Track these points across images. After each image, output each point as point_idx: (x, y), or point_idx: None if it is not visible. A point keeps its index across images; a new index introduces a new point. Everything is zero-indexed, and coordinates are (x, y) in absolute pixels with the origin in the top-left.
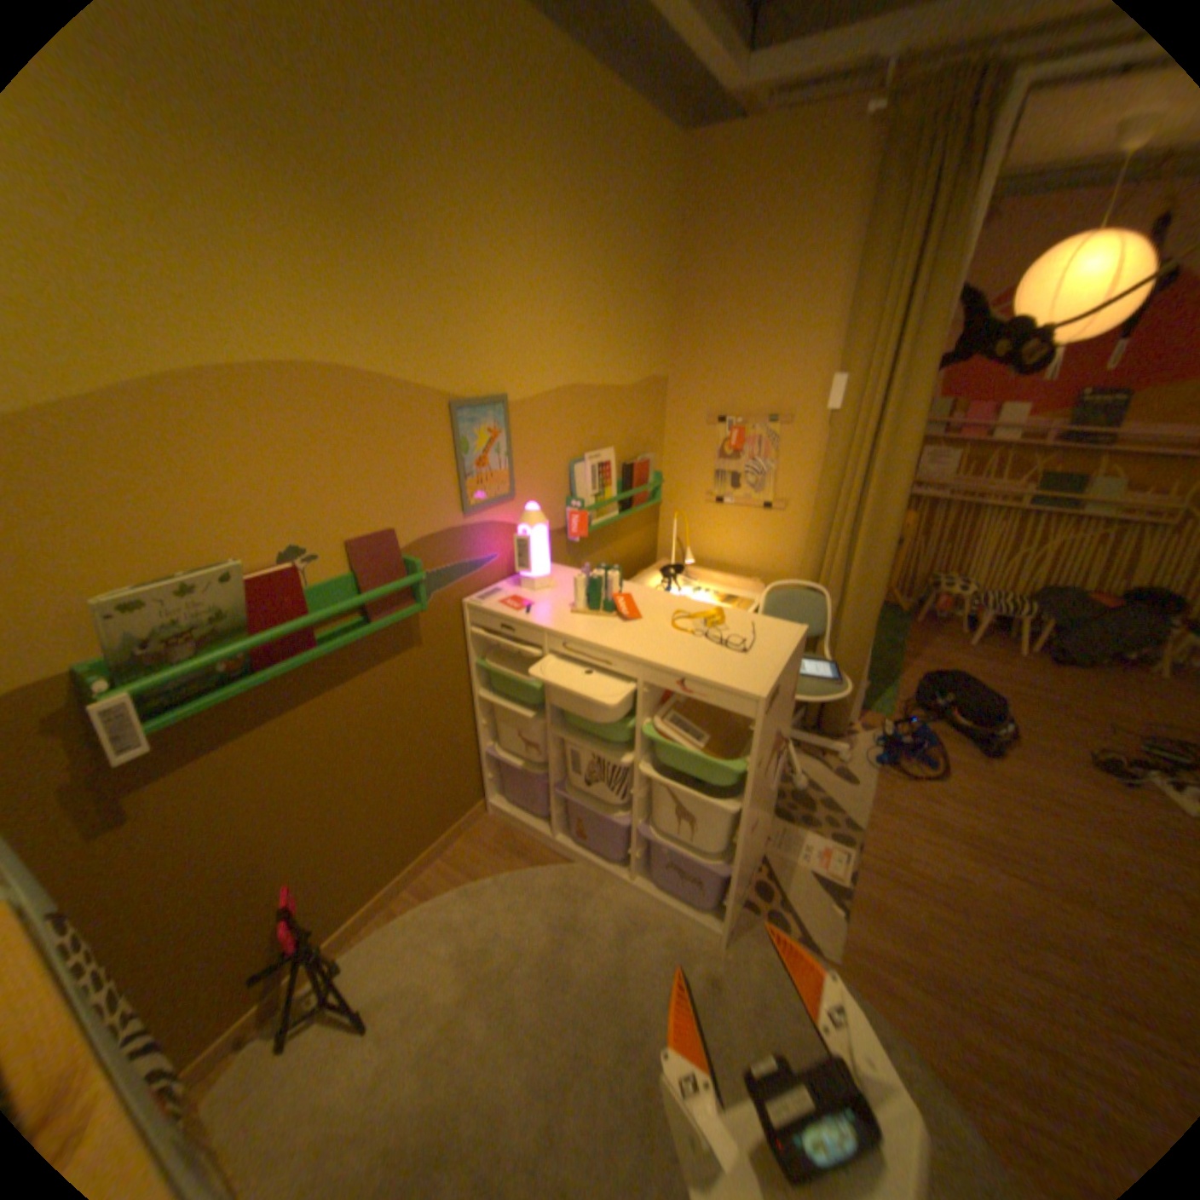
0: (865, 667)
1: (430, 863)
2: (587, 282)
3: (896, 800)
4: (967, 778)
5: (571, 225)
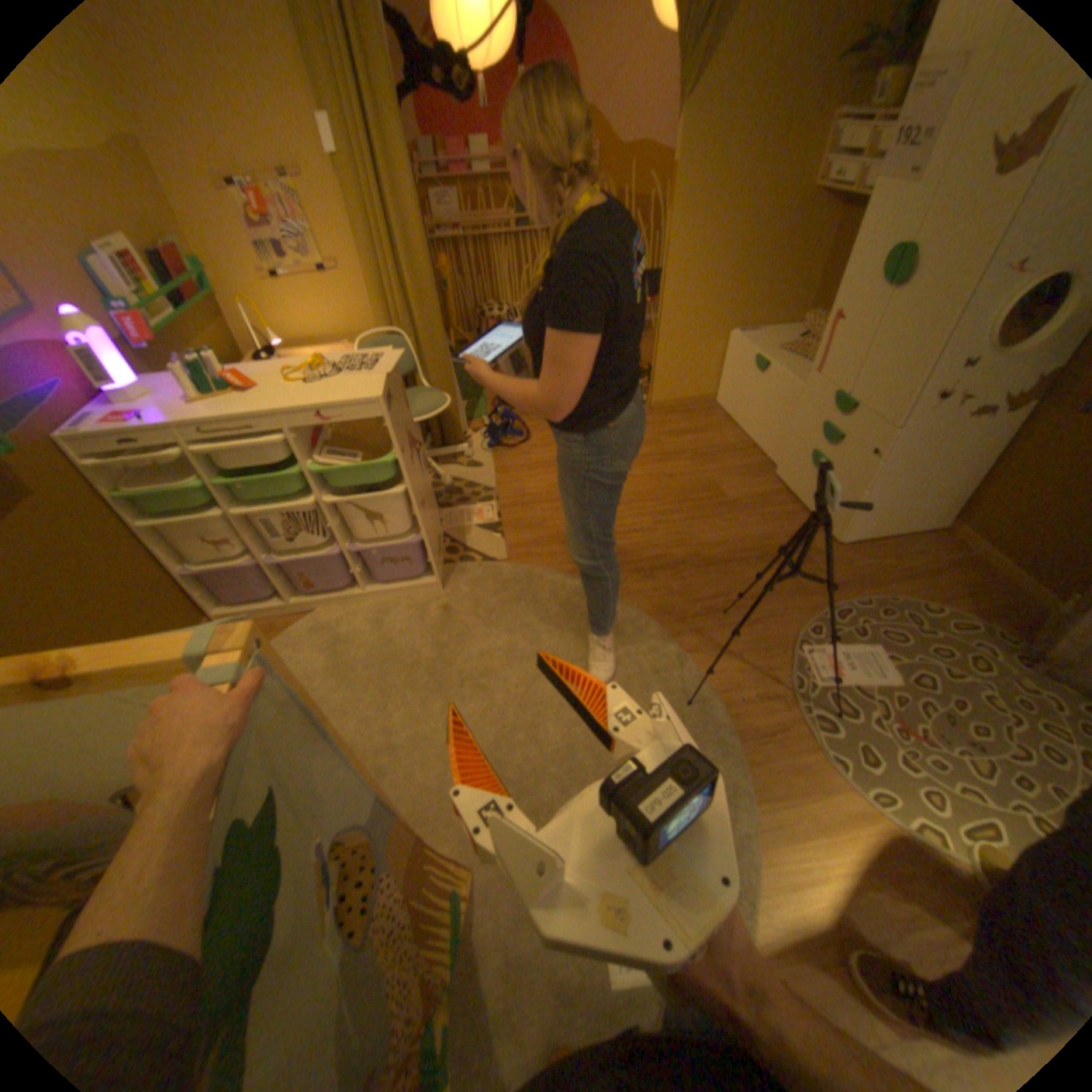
0: (453, 384)
1: None
2: None
3: (506, 464)
4: (538, 434)
5: None
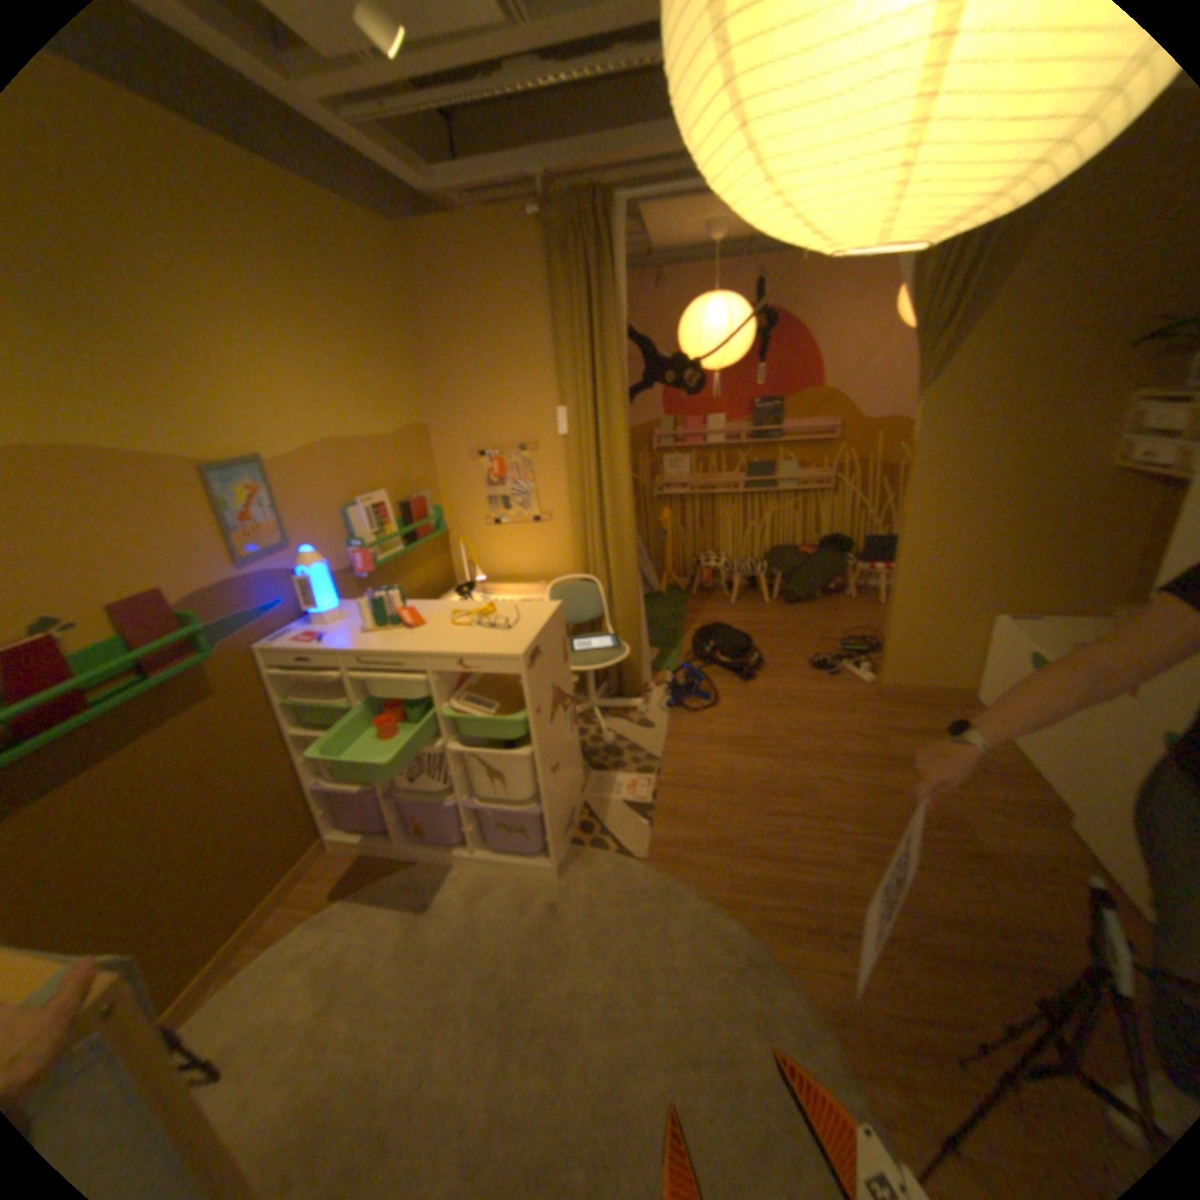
0: (641, 634)
1: (272, 912)
2: (325, 351)
3: (683, 730)
4: (731, 700)
5: (296, 306)
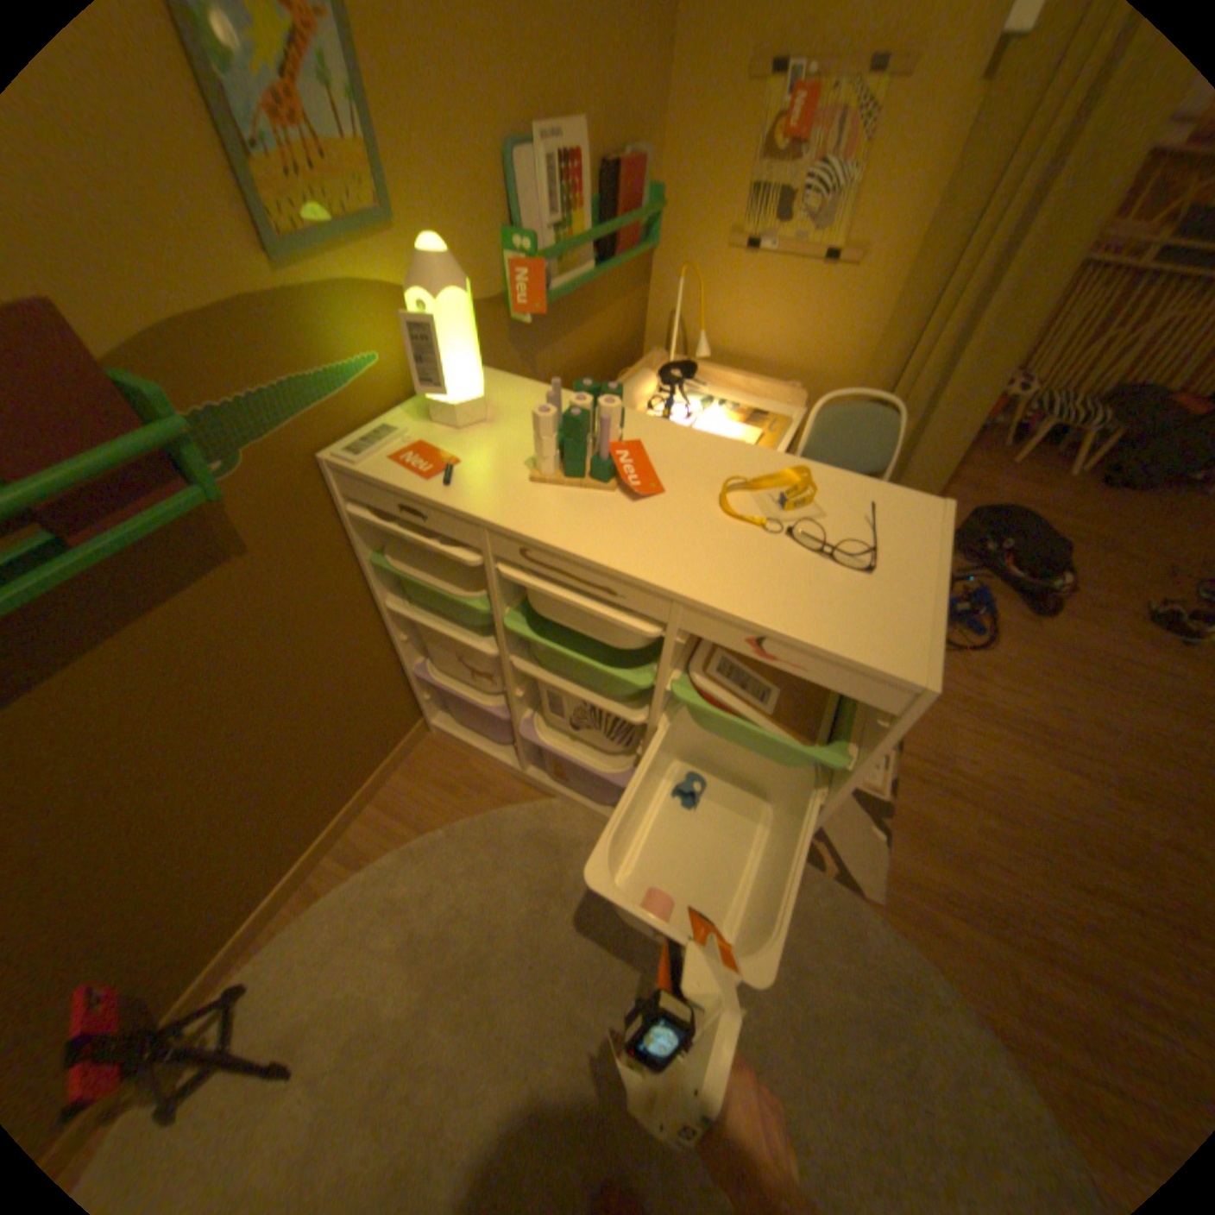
0: None
1: (358, 813)
2: None
3: None
4: (1014, 643)
5: None
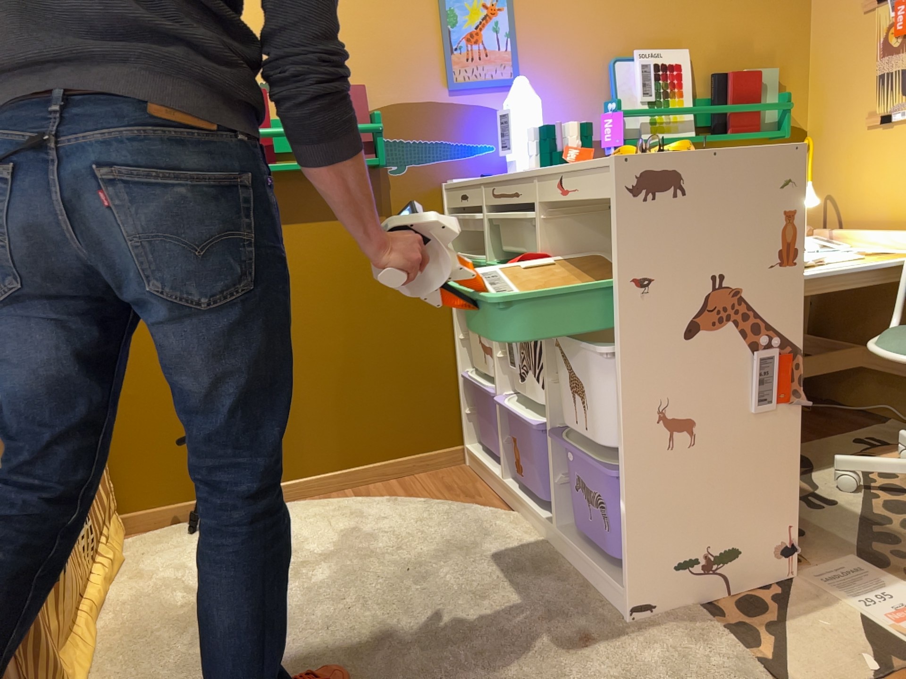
0: None
1: (384, 478)
2: None
3: None
4: None
5: None
